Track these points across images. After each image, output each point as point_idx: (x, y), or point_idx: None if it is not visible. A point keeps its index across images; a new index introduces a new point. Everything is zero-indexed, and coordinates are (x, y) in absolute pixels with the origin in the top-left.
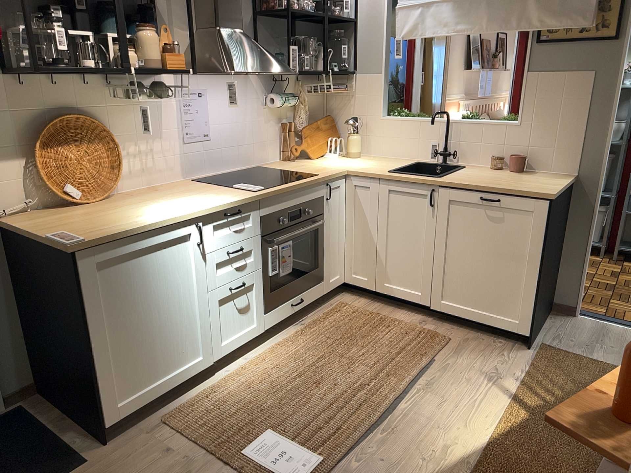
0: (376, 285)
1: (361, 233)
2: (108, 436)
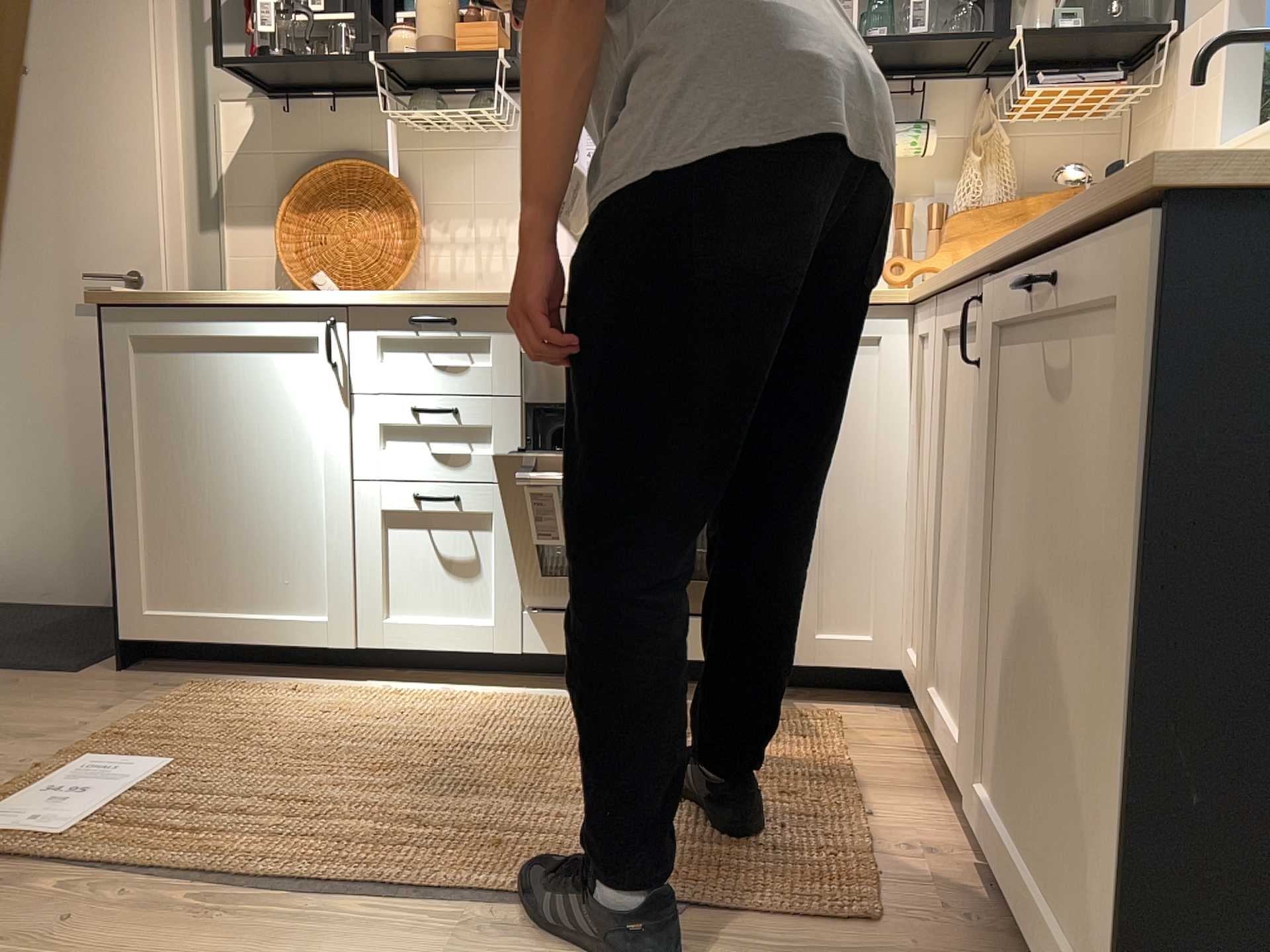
0: (924, 689)
1: (924, 502)
2: (142, 667)
